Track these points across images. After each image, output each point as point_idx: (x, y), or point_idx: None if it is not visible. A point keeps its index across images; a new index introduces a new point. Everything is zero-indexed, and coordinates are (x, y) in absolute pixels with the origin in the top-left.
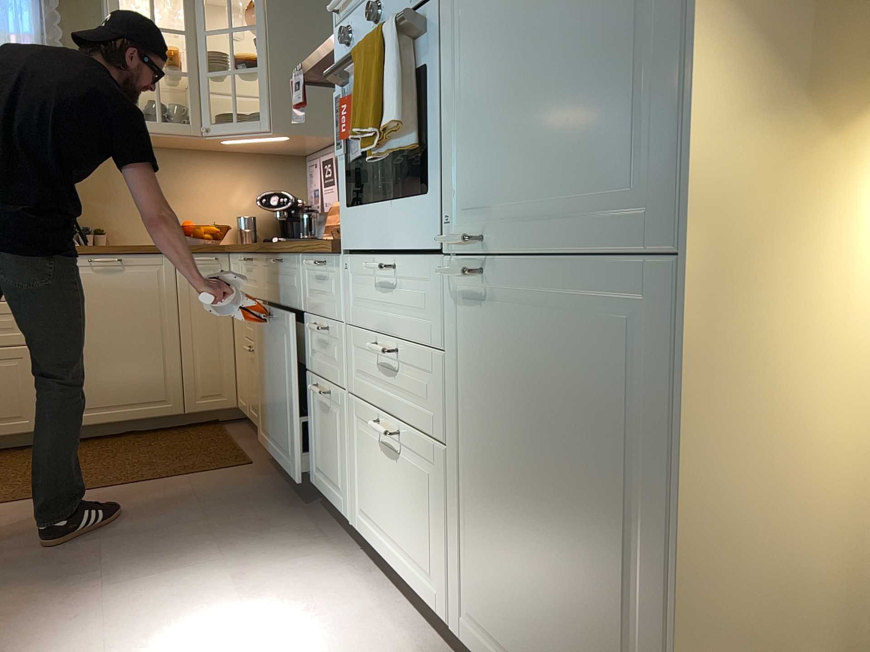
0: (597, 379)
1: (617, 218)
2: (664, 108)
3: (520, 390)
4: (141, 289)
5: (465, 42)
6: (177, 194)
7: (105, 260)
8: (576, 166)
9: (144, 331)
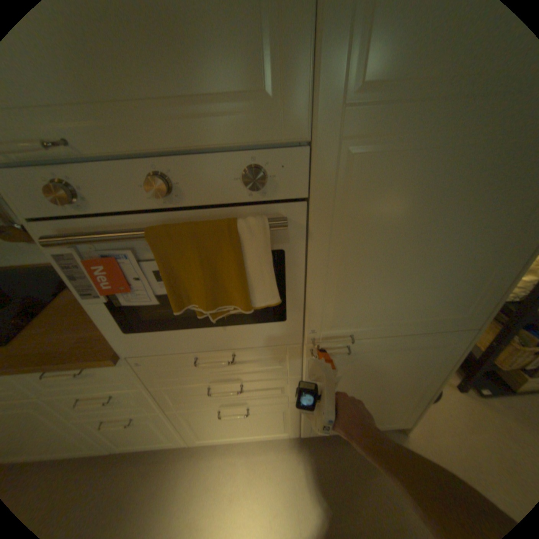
0: (416, 363)
1: (446, 321)
2: (490, 290)
3: (365, 375)
4: None
5: (338, 242)
6: None
7: None
8: (431, 307)
9: None
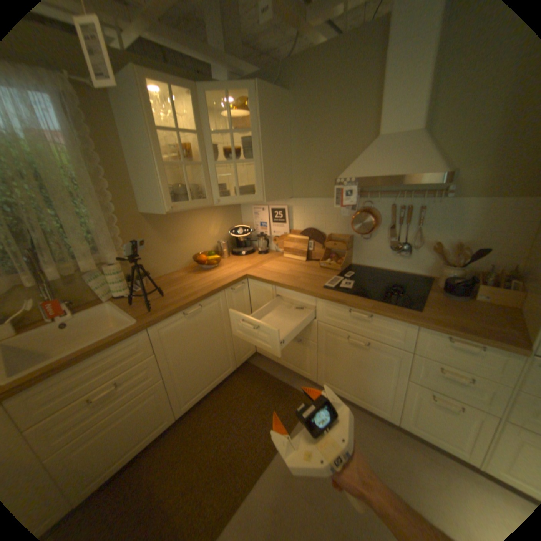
0: None
1: None
2: None
3: None
4: (212, 317)
5: None
6: (183, 236)
7: (194, 311)
8: None
9: (216, 339)
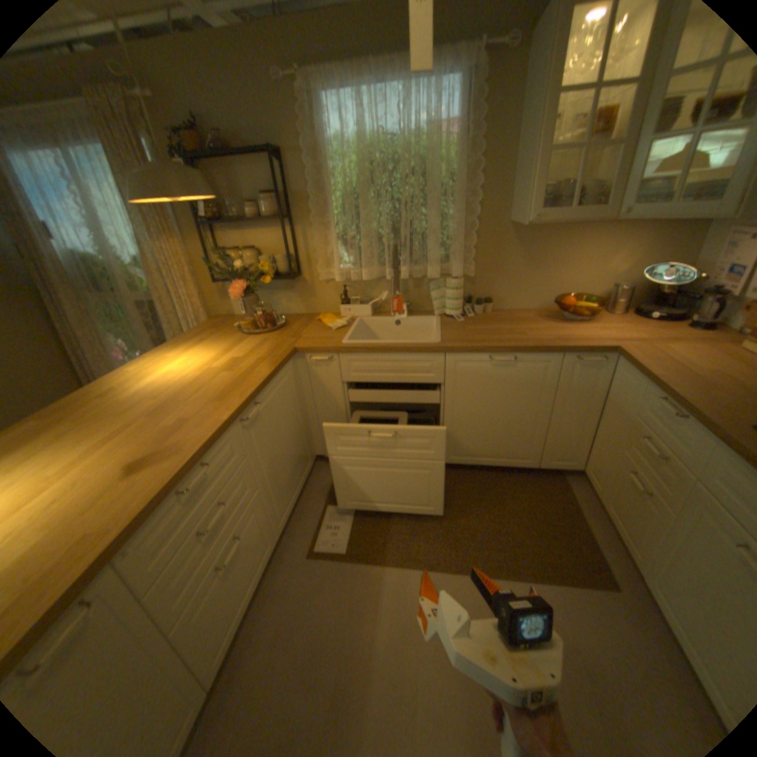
0: None
1: None
2: None
3: None
4: (527, 381)
5: None
6: (559, 262)
7: (503, 359)
8: None
9: (522, 411)
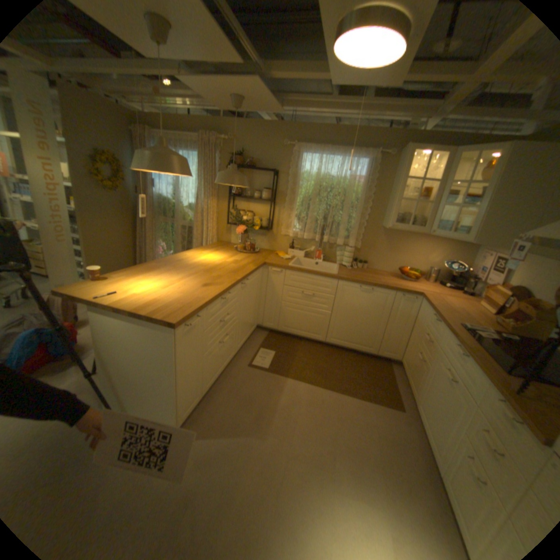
0: None
1: None
2: None
3: None
4: (377, 302)
5: None
6: (404, 251)
7: (366, 288)
8: None
9: (372, 319)
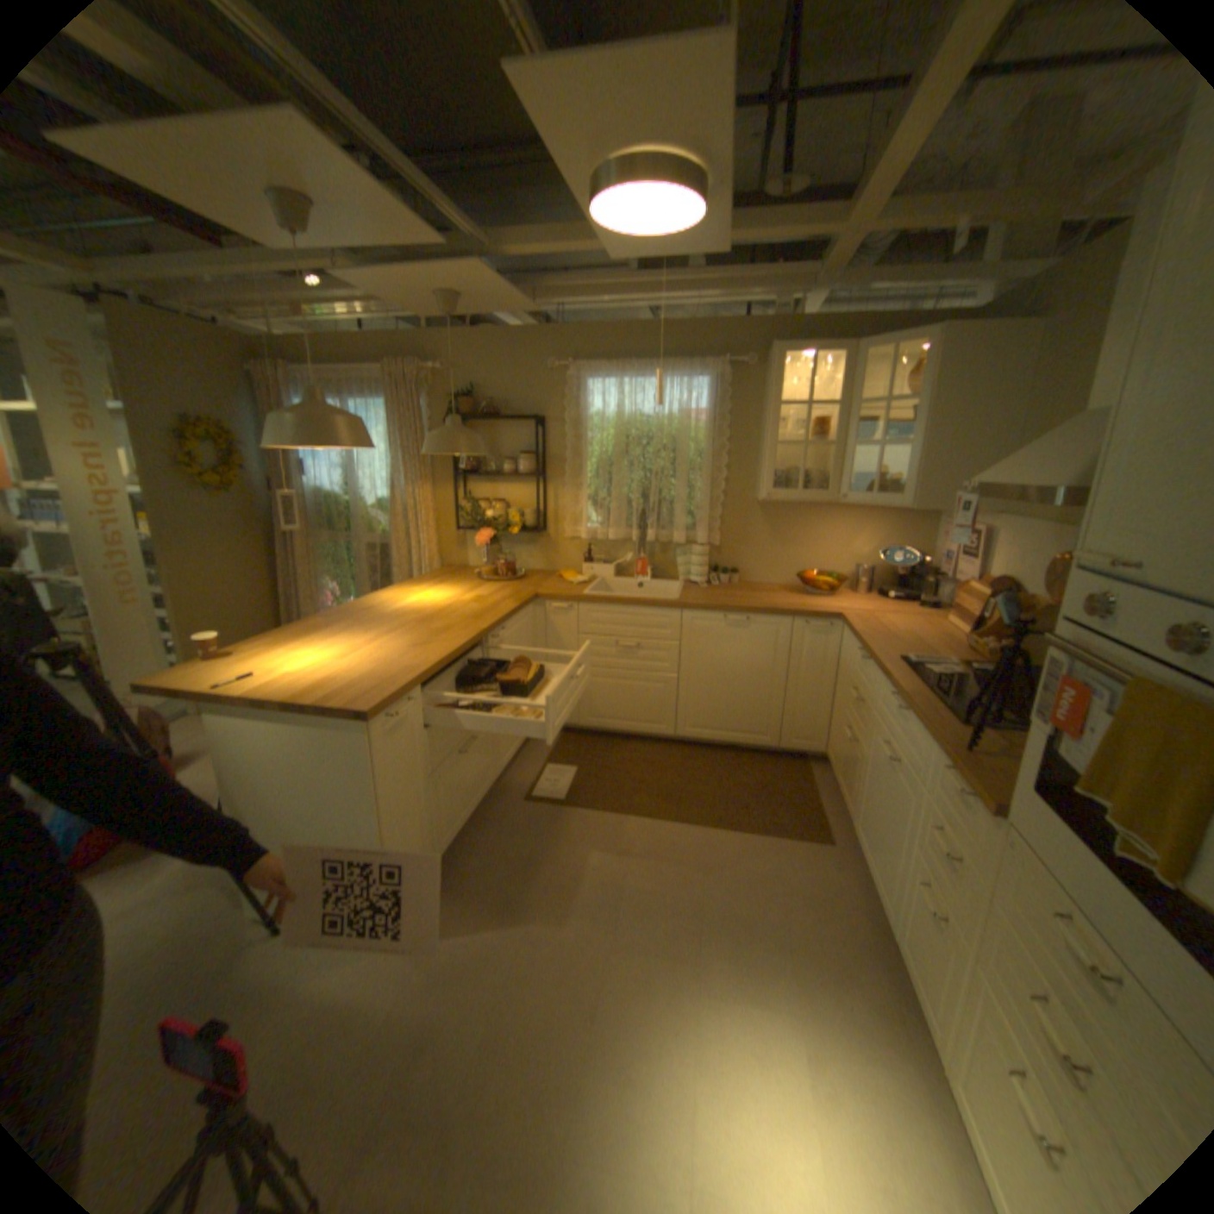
0: None
1: None
2: None
3: None
4: (760, 644)
5: None
6: (803, 540)
7: (735, 619)
8: None
9: (757, 677)
